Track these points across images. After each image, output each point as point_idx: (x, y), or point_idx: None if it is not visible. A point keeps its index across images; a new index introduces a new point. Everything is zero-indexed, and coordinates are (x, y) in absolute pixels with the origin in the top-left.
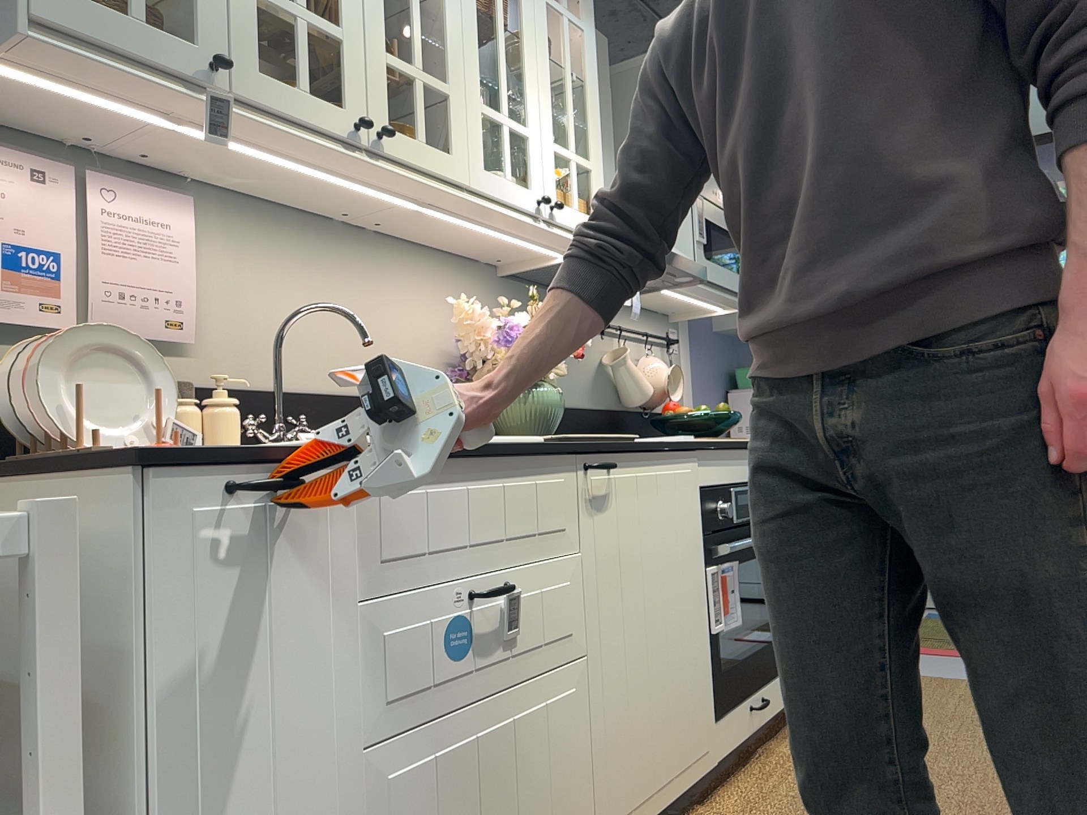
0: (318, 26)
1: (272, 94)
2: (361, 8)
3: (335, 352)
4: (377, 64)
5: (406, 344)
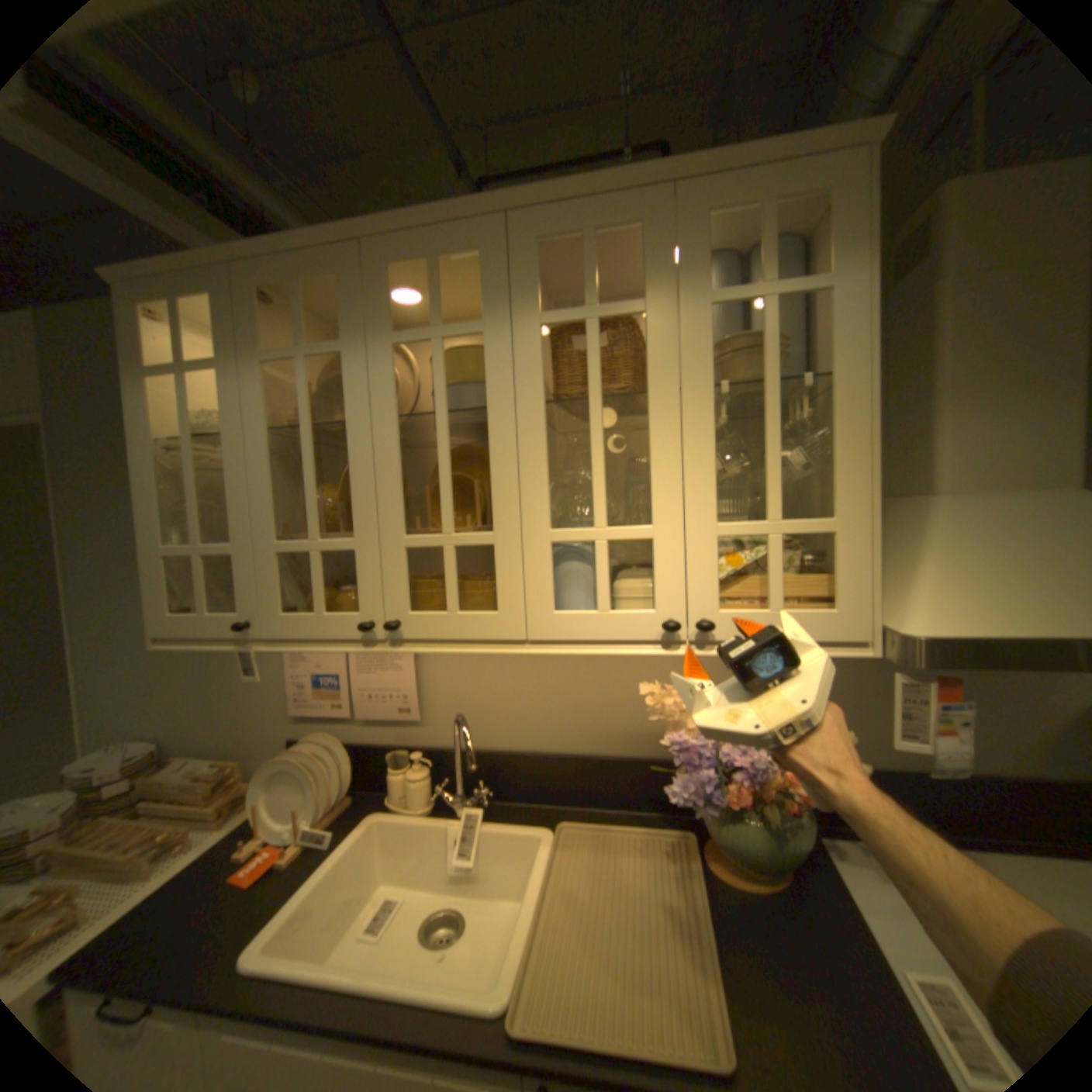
0: (331, 547)
1: (293, 626)
2: (375, 504)
3: (546, 716)
4: (394, 553)
5: (632, 705)
